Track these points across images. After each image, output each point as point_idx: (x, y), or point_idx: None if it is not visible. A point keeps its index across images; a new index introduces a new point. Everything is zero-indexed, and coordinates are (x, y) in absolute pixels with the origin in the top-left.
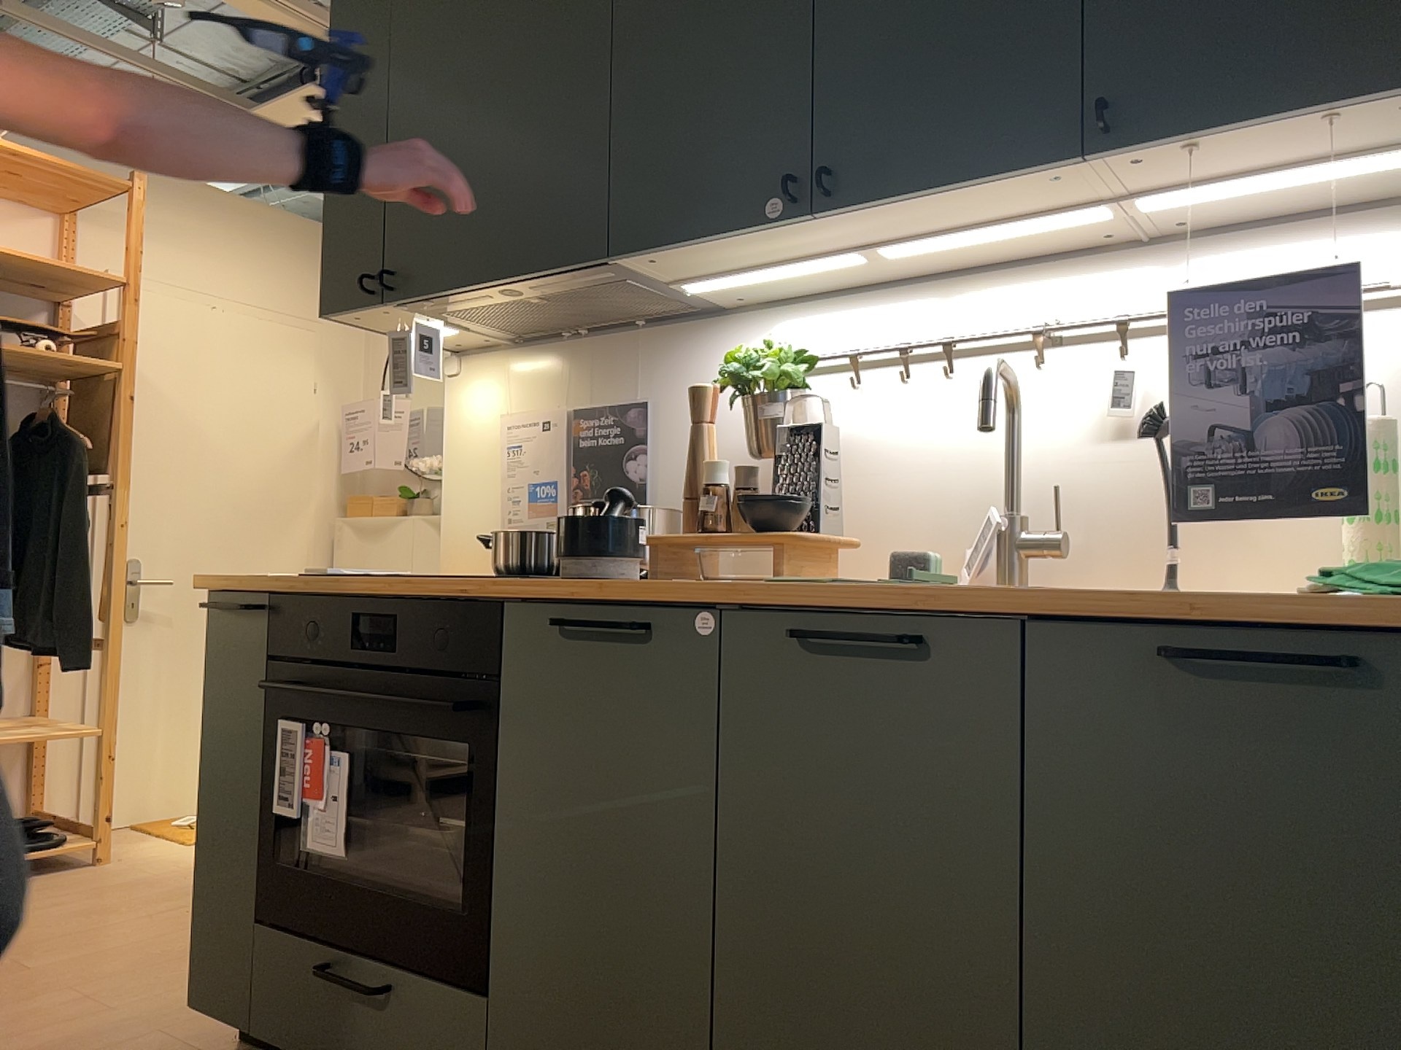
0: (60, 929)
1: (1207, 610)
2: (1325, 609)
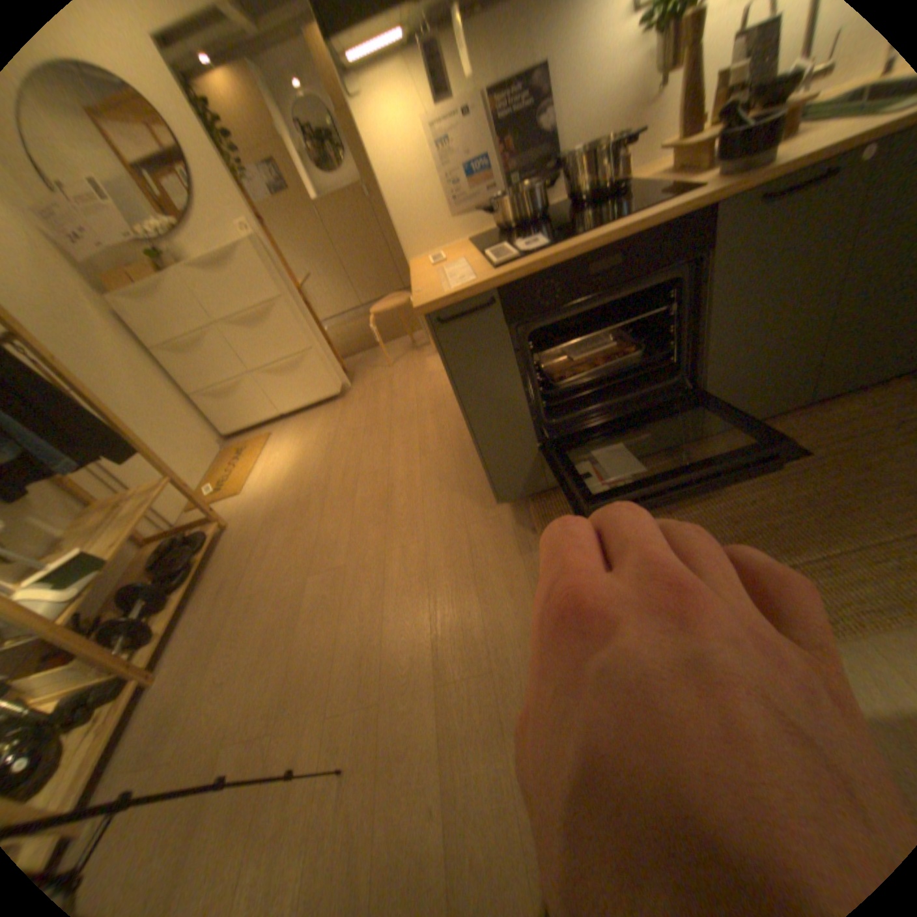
0: (302, 548)
1: None
2: None
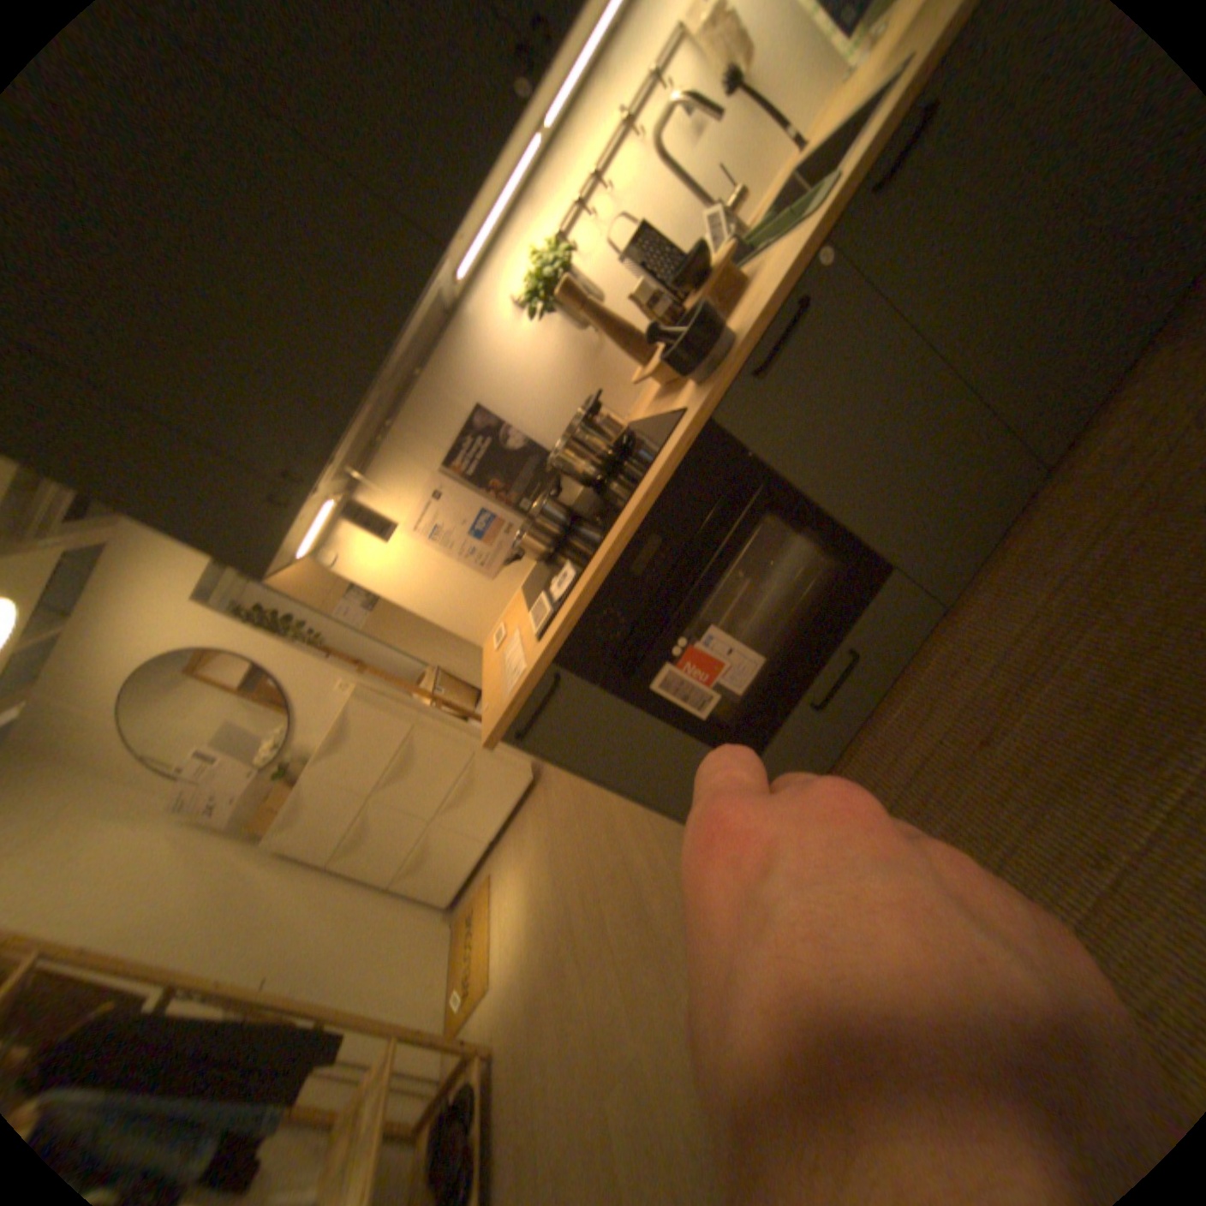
0: (580, 1046)
1: None
2: None
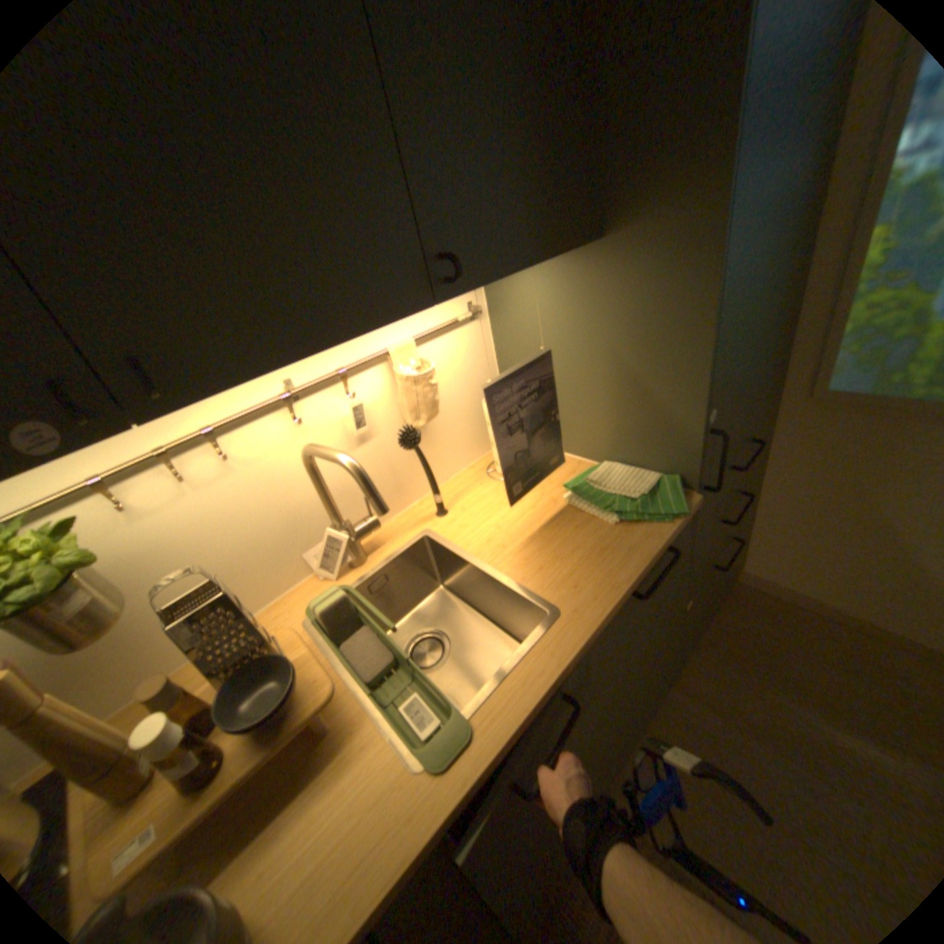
0: None
1: (646, 571)
2: (672, 542)
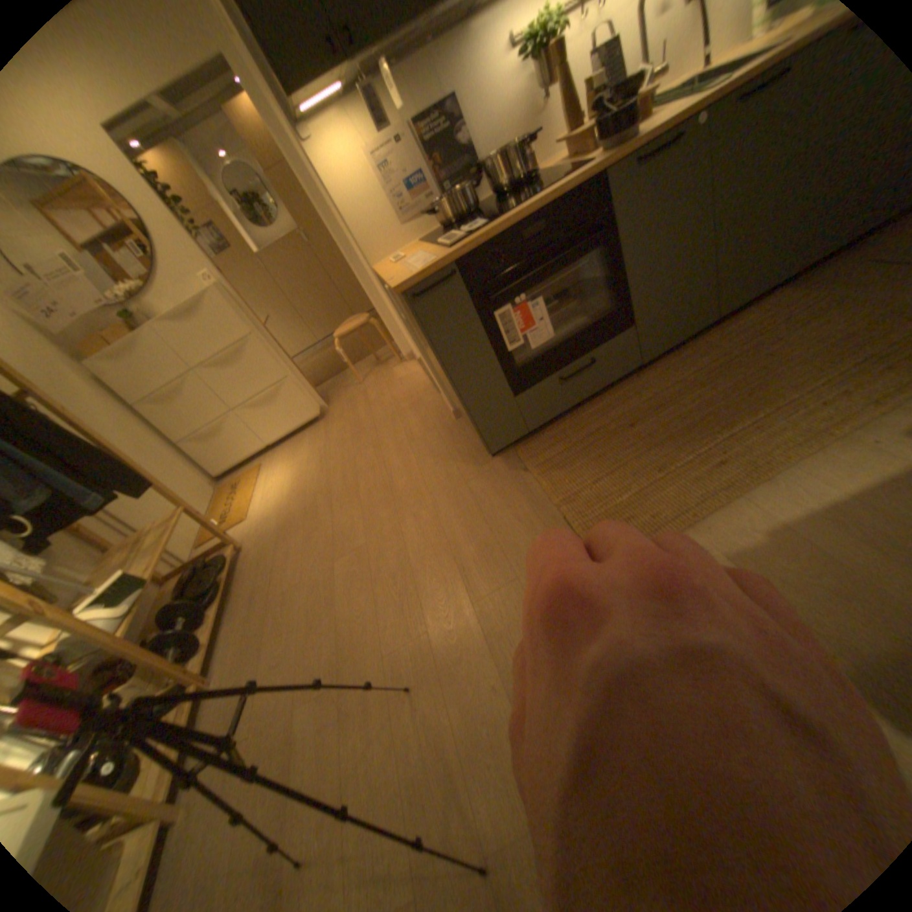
0: (321, 542)
1: None
2: None
